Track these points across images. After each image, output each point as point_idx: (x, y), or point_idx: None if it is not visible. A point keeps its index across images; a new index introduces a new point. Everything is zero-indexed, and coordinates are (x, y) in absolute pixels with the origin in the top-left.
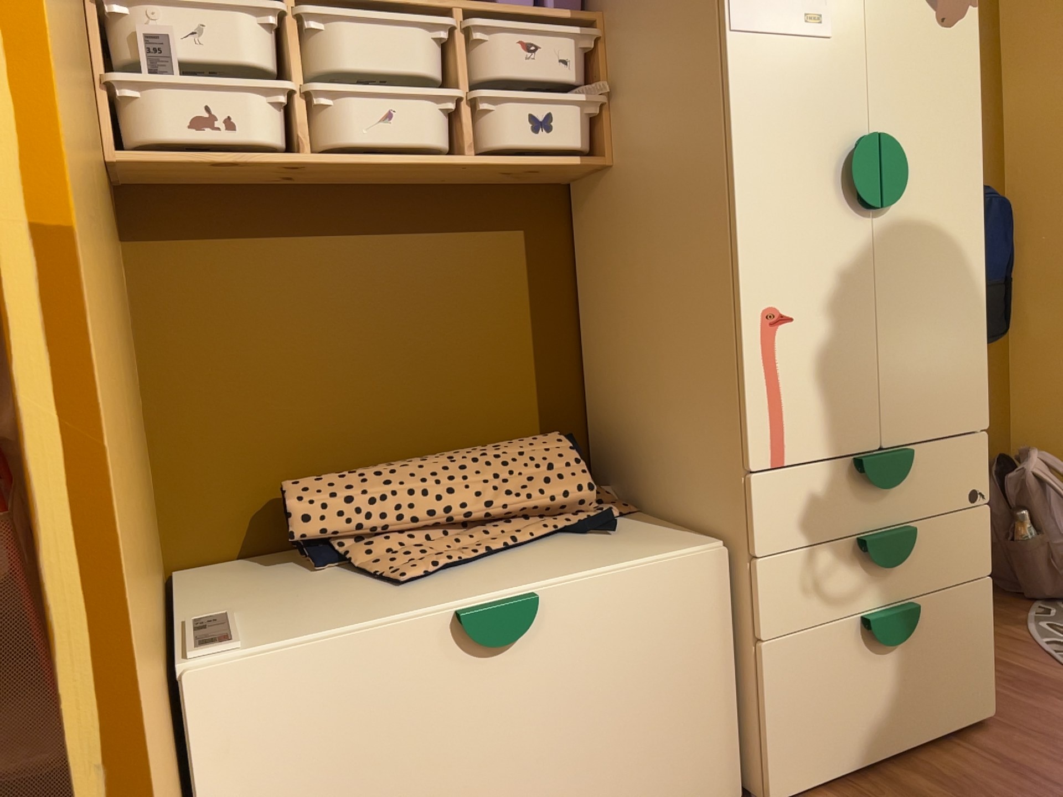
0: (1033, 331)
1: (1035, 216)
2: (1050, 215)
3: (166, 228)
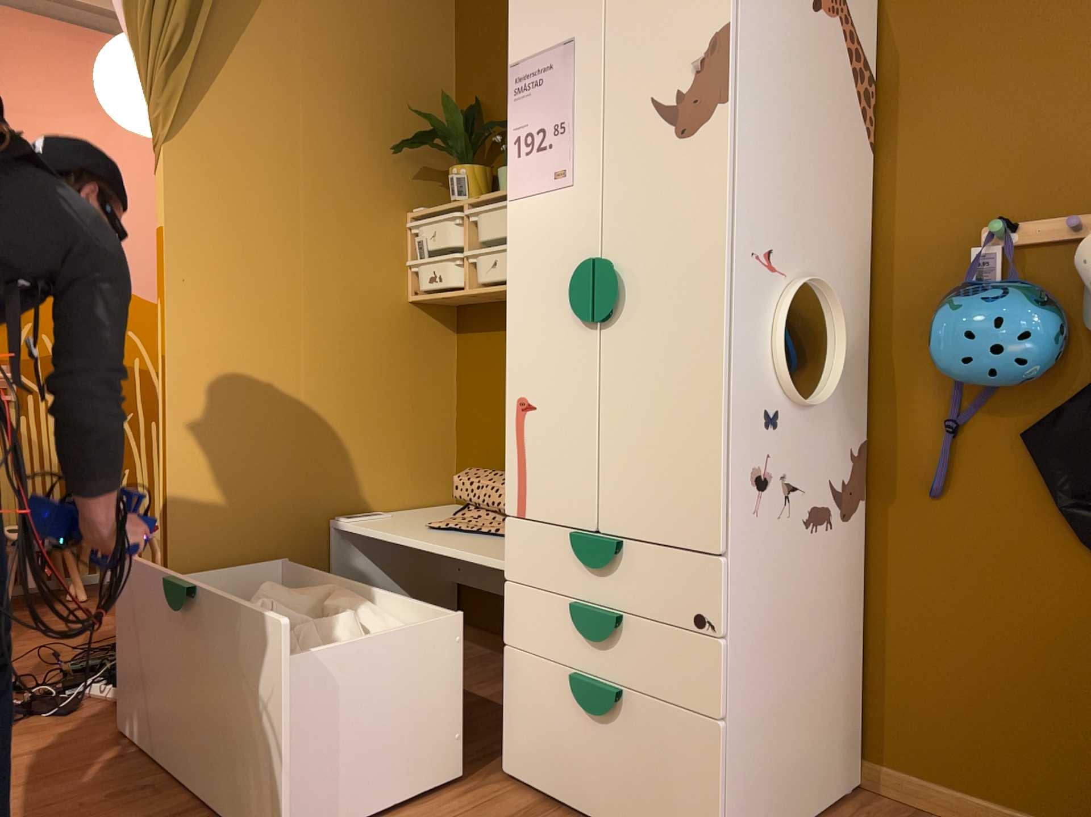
0: None
1: None
2: None
3: (467, 325)
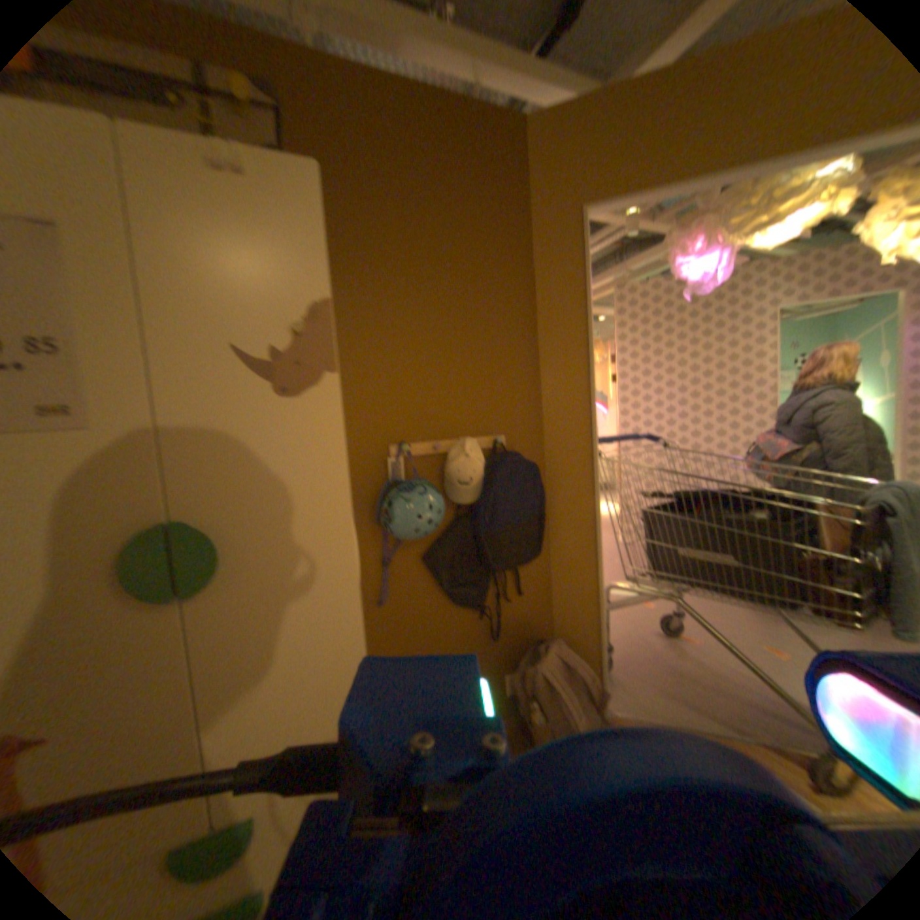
0: (566, 552)
1: (565, 471)
2: (574, 471)
3: None
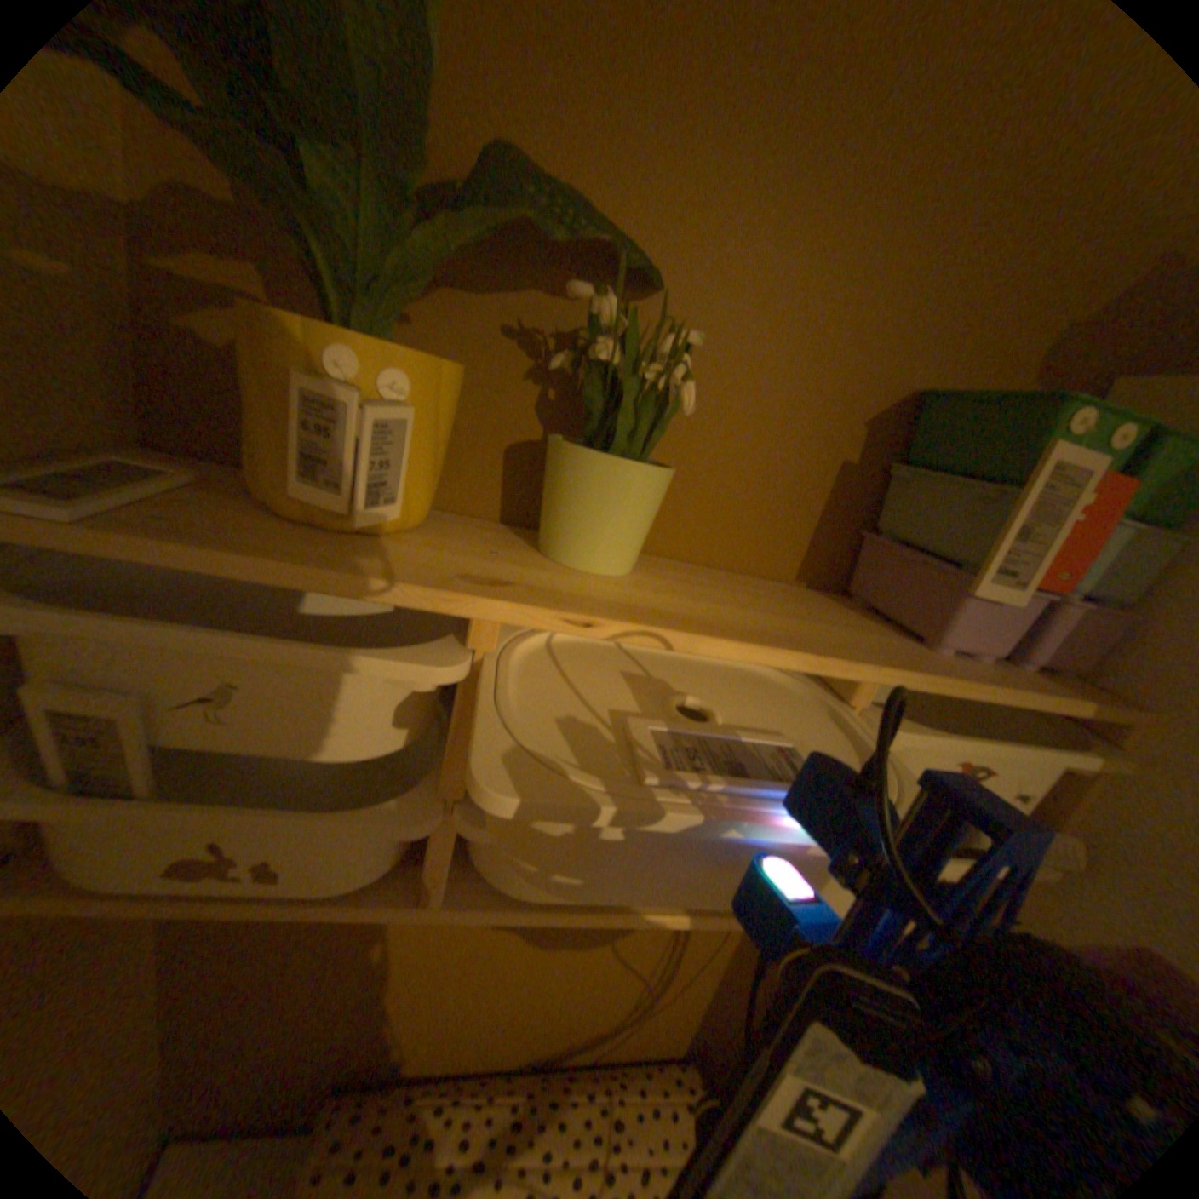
0: None
1: None
2: None
3: None
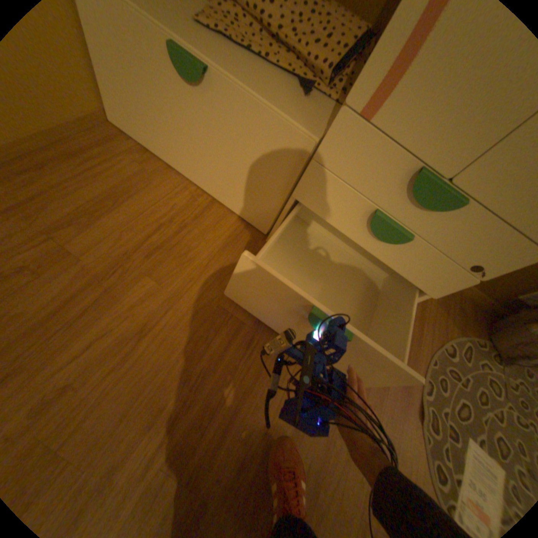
0: None
1: None
2: None
3: None
